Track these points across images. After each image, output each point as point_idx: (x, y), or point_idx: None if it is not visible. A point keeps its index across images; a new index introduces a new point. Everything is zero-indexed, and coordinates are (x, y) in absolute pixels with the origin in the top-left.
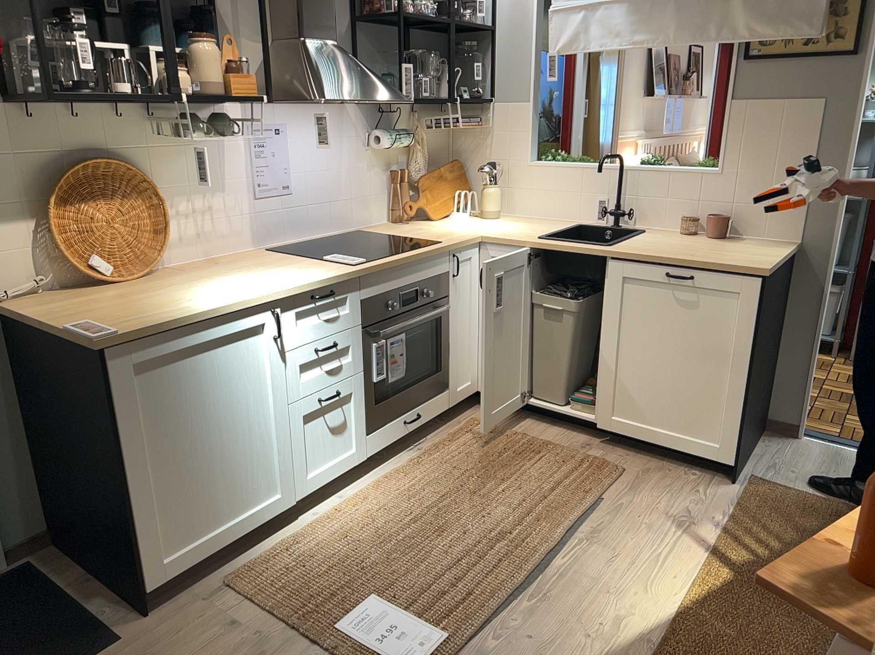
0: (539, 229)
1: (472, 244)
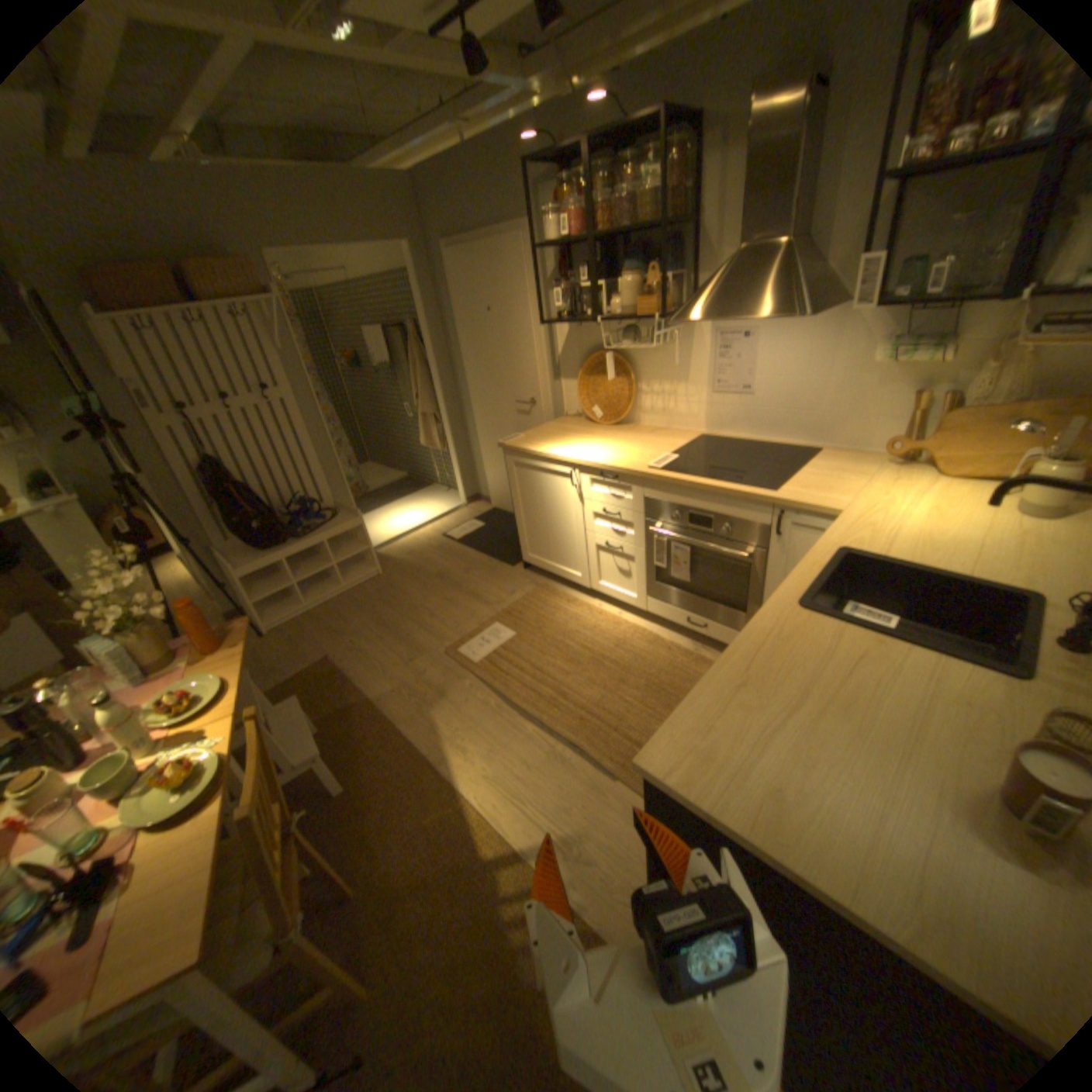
0: (943, 553)
1: (820, 514)
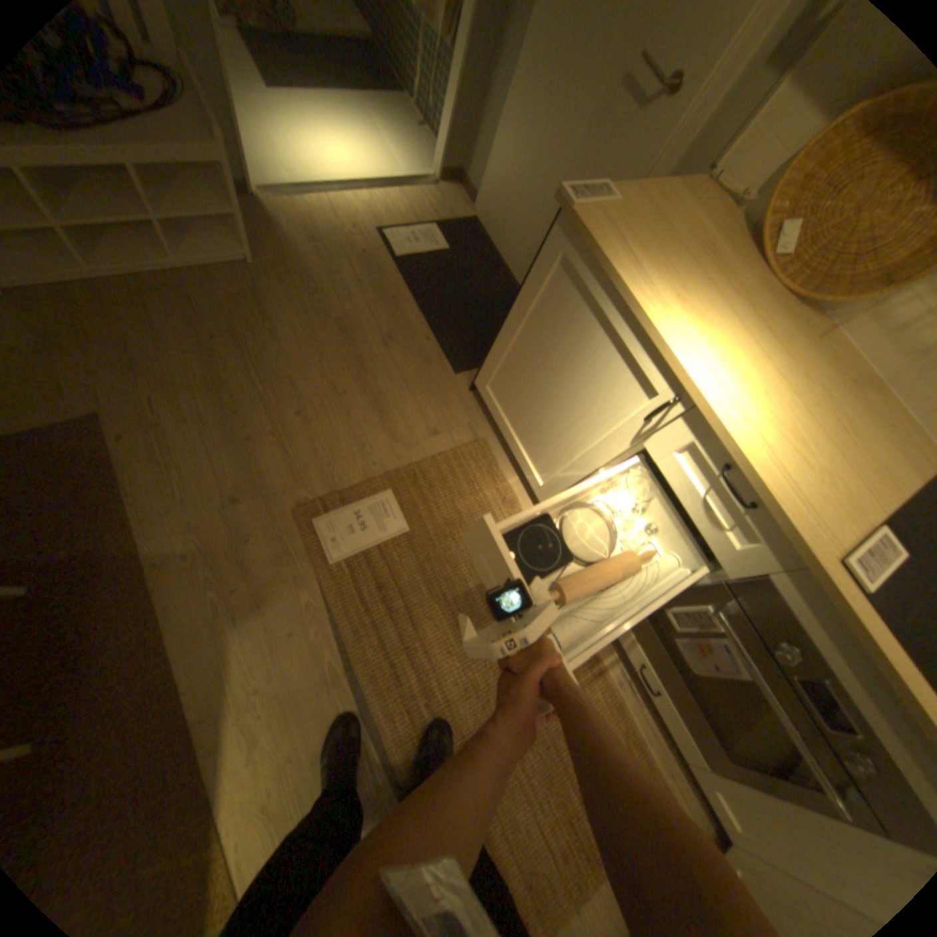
0: None
1: None
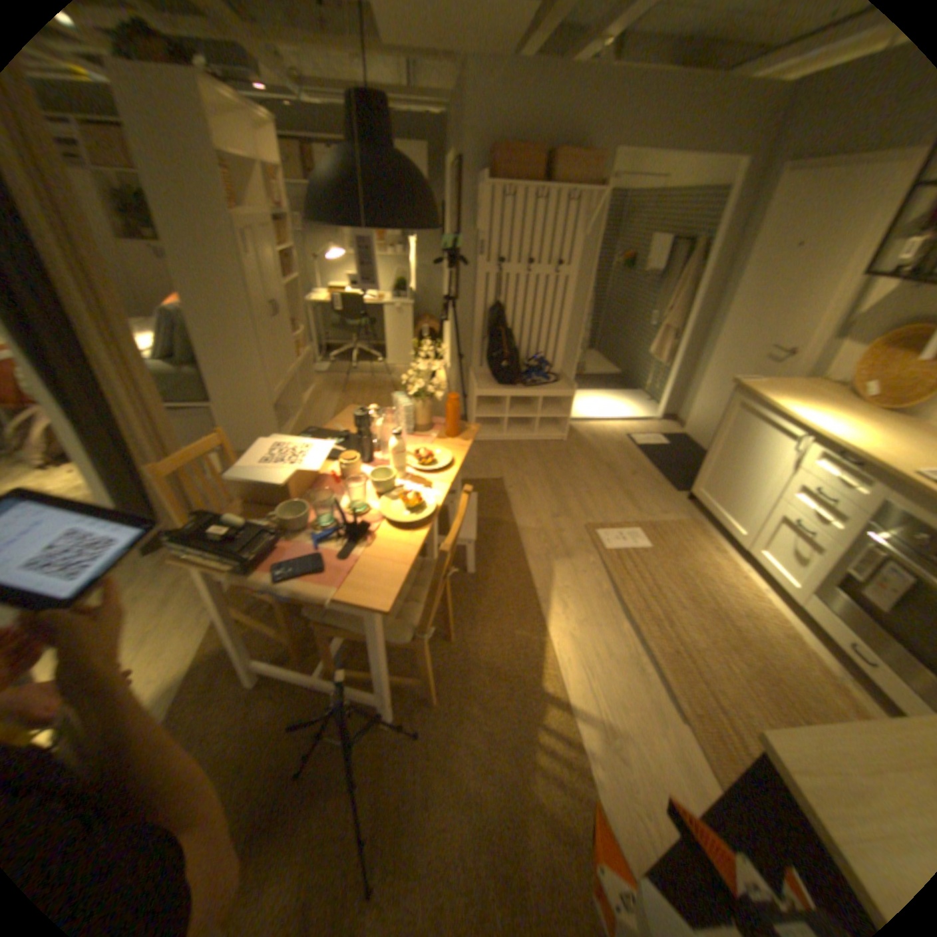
0: None
1: None
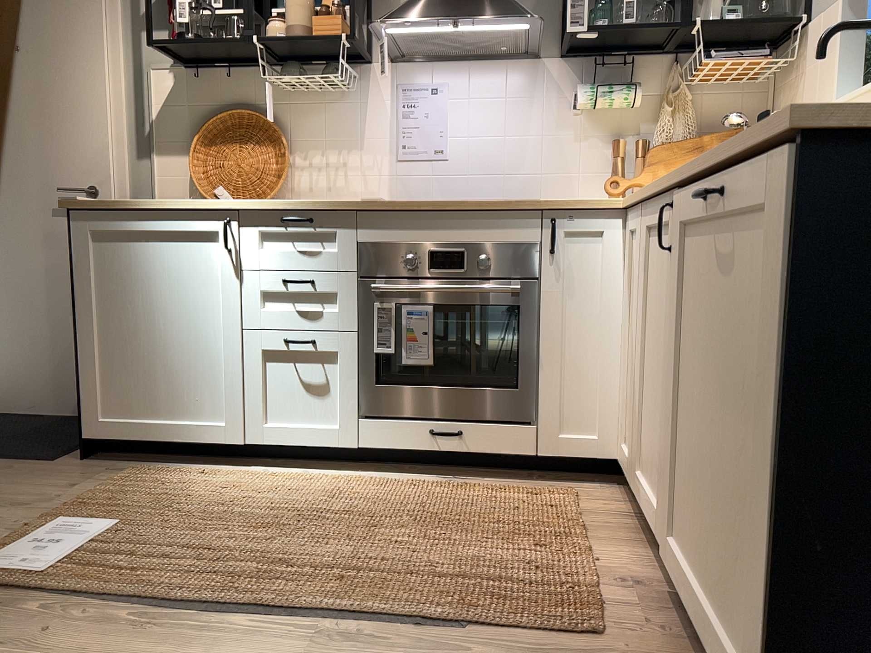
0: None
1: (600, 211)
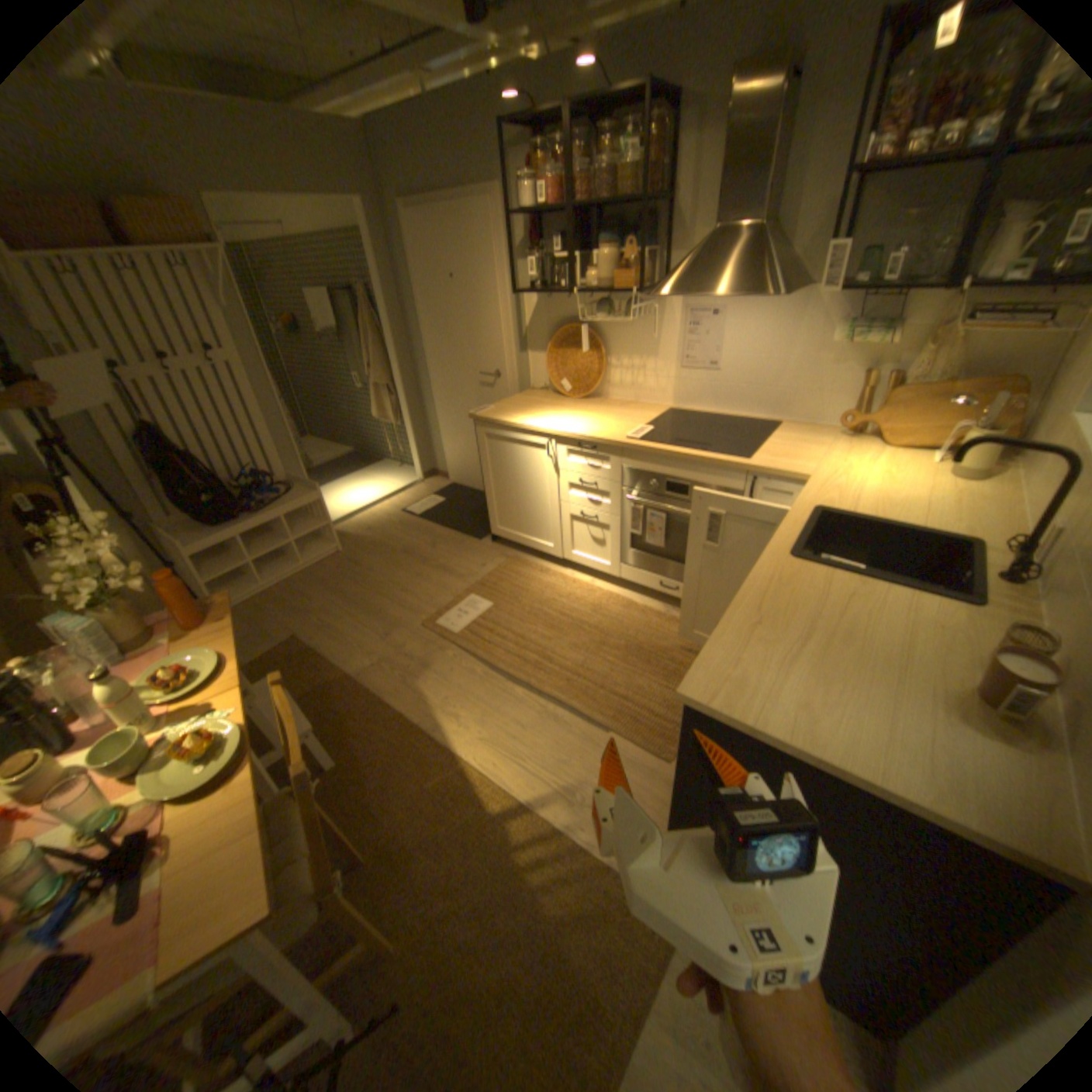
0: (900, 509)
1: (790, 479)
